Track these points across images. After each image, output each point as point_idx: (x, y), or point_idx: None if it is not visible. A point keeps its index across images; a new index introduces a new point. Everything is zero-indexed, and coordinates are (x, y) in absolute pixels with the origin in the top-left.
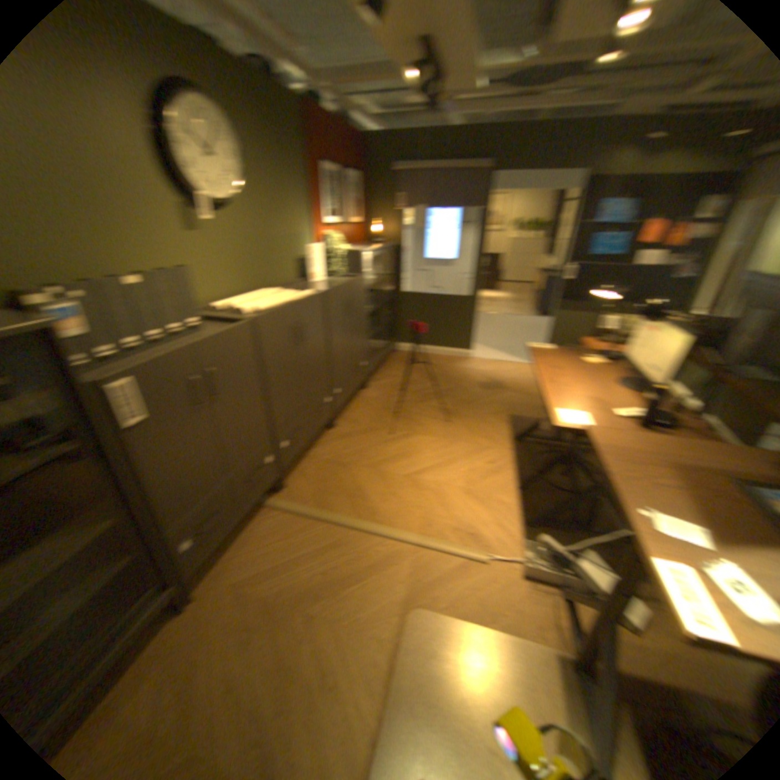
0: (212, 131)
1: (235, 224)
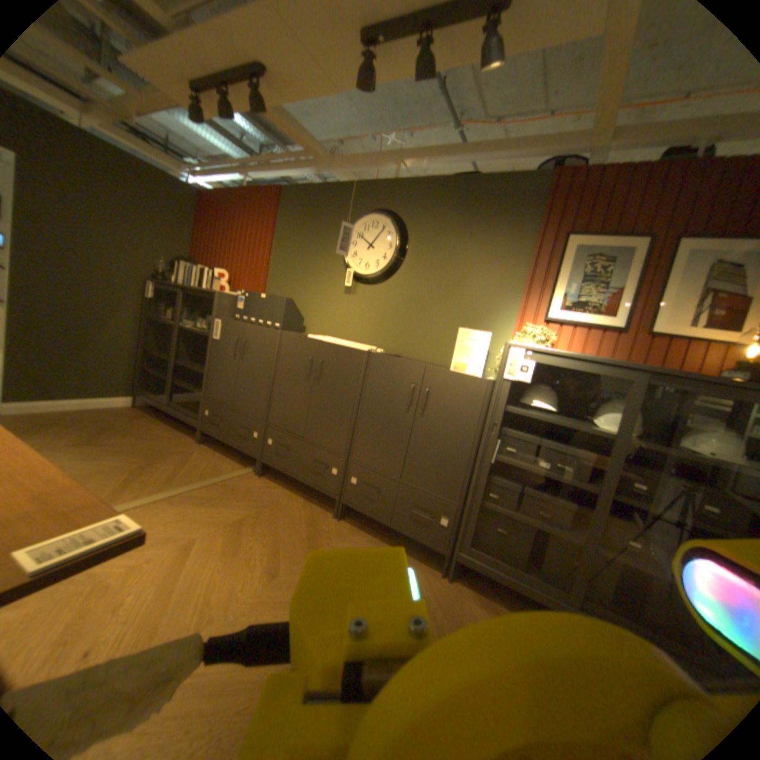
0: (376, 233)
1: (381, 294)
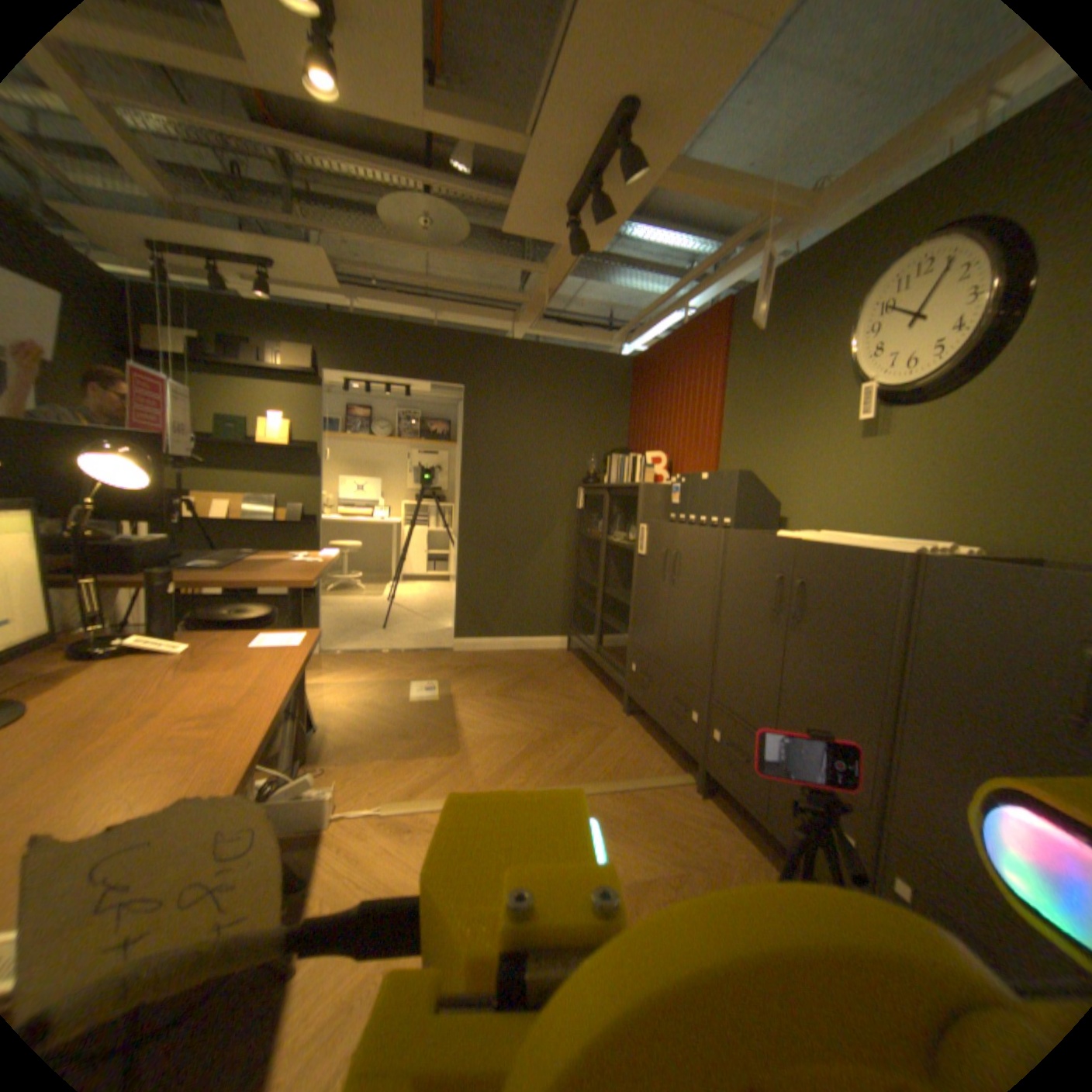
0: (931, 285)
1: (960, 417)
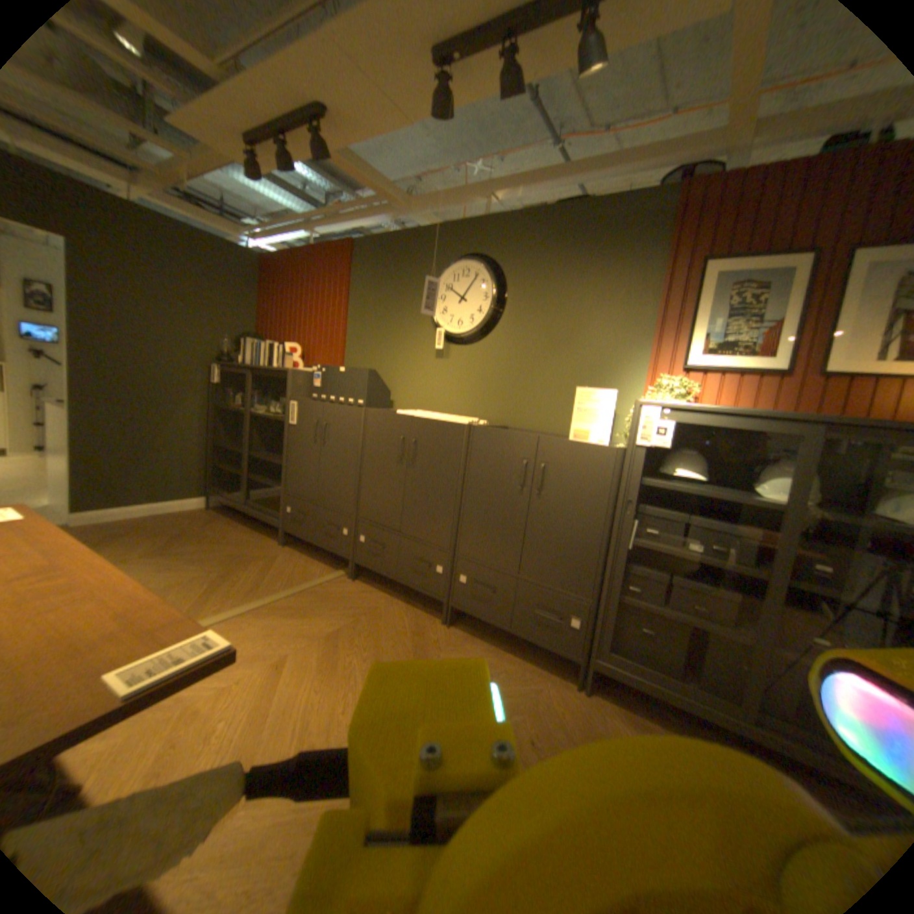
0: (468, 282)
1: (479, 354)
